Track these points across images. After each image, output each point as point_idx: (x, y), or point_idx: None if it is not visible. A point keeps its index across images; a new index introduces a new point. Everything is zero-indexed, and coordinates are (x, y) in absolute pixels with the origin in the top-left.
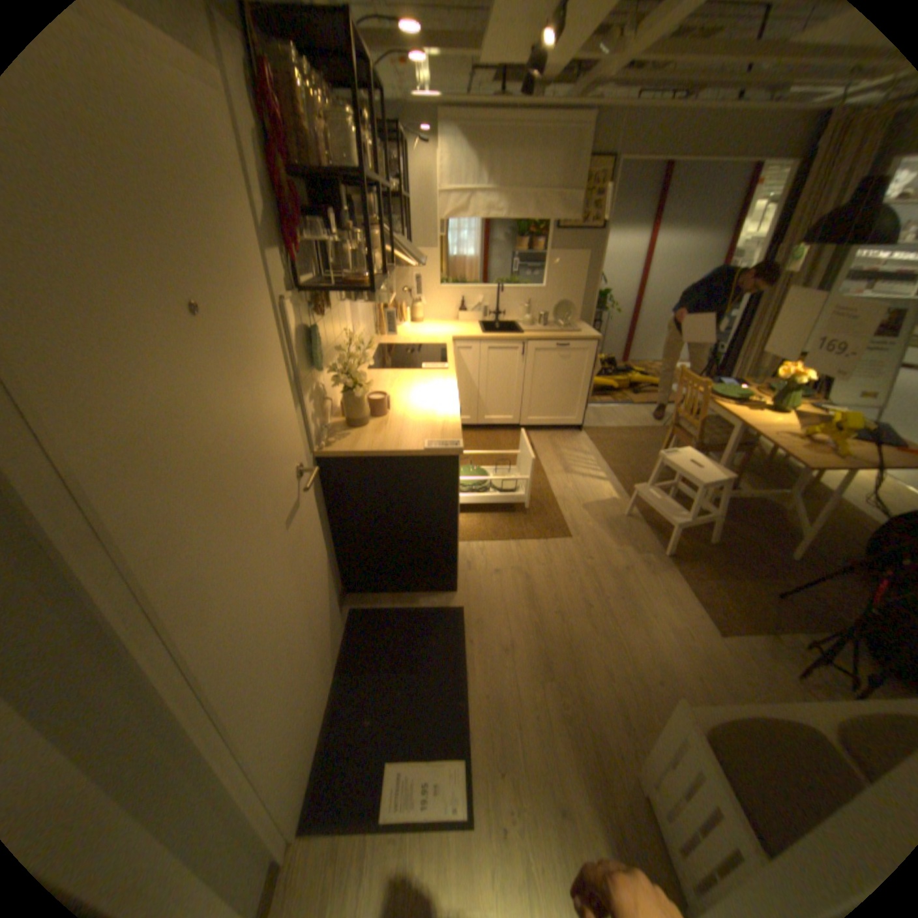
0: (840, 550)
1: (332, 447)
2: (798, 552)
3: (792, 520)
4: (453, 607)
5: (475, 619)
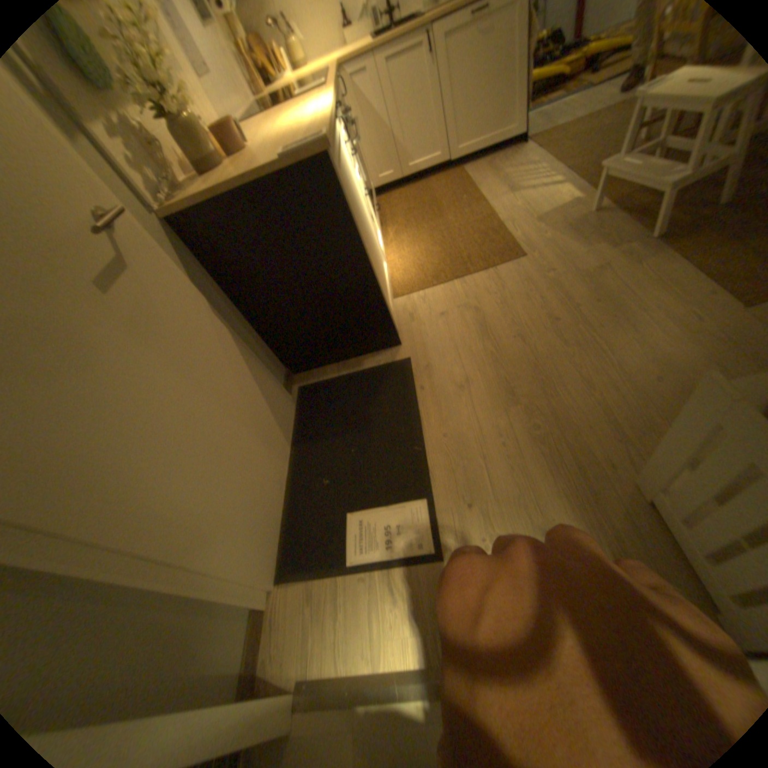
0: None
1: (174, 198)
2: None
3: None
4: (399, 360)
5: (423, 366)
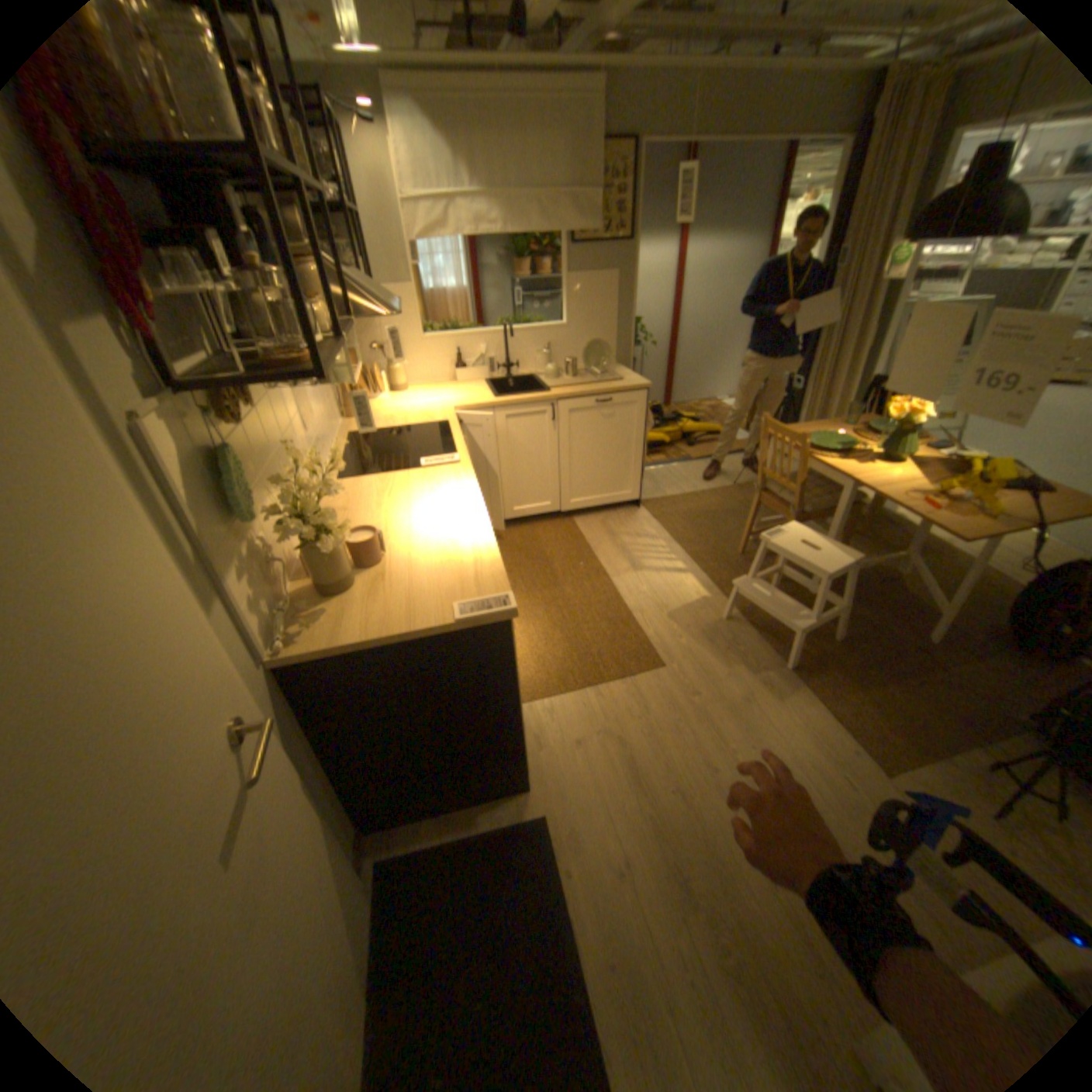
0: (977, 620)
1: (295, 647)
2: (934, 631)
3: (913, 589)
4: (529, 821)
5: (564, 834)
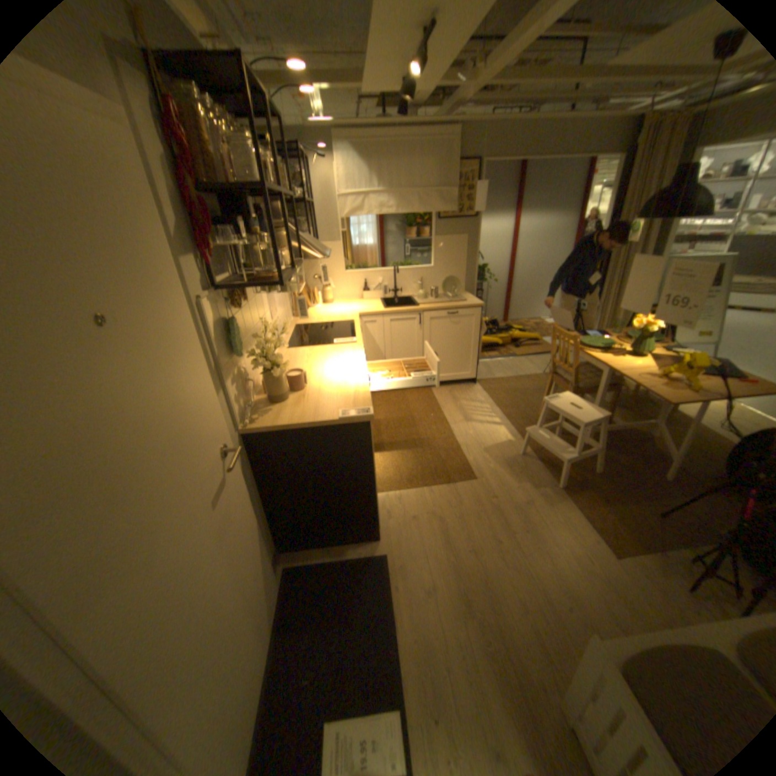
0: (704, 469)
1: (256, 424)
2: (670, 473)
3: (660, 446)
4: (378, 557)
5: (398, 566)
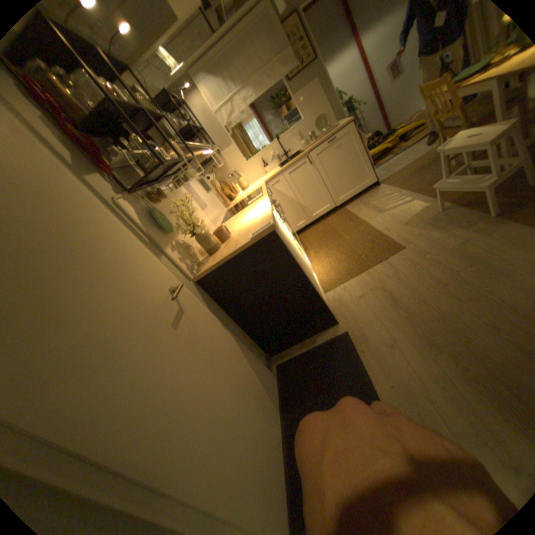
0: None
1: (200, 270)
2: None
3: None
4: (340, 334)
5: (359, 335)
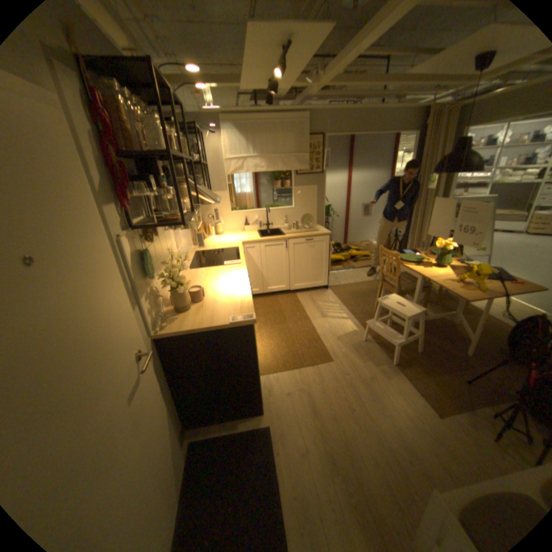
0: (492, 346)
1: (165, 330)
2: (469, 350)
3: (460, 330)
4: (262, 428)
5: (278, 435)
